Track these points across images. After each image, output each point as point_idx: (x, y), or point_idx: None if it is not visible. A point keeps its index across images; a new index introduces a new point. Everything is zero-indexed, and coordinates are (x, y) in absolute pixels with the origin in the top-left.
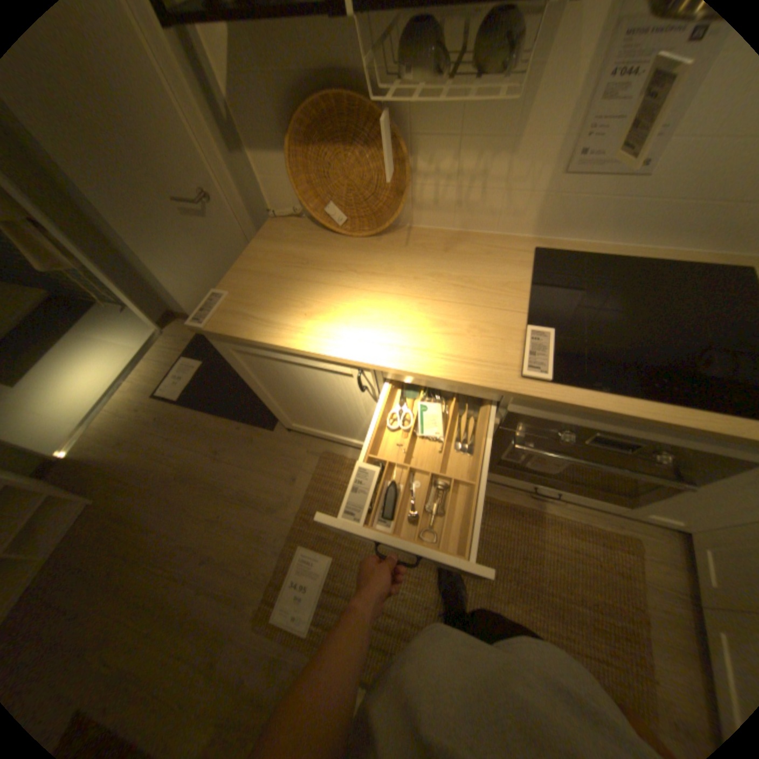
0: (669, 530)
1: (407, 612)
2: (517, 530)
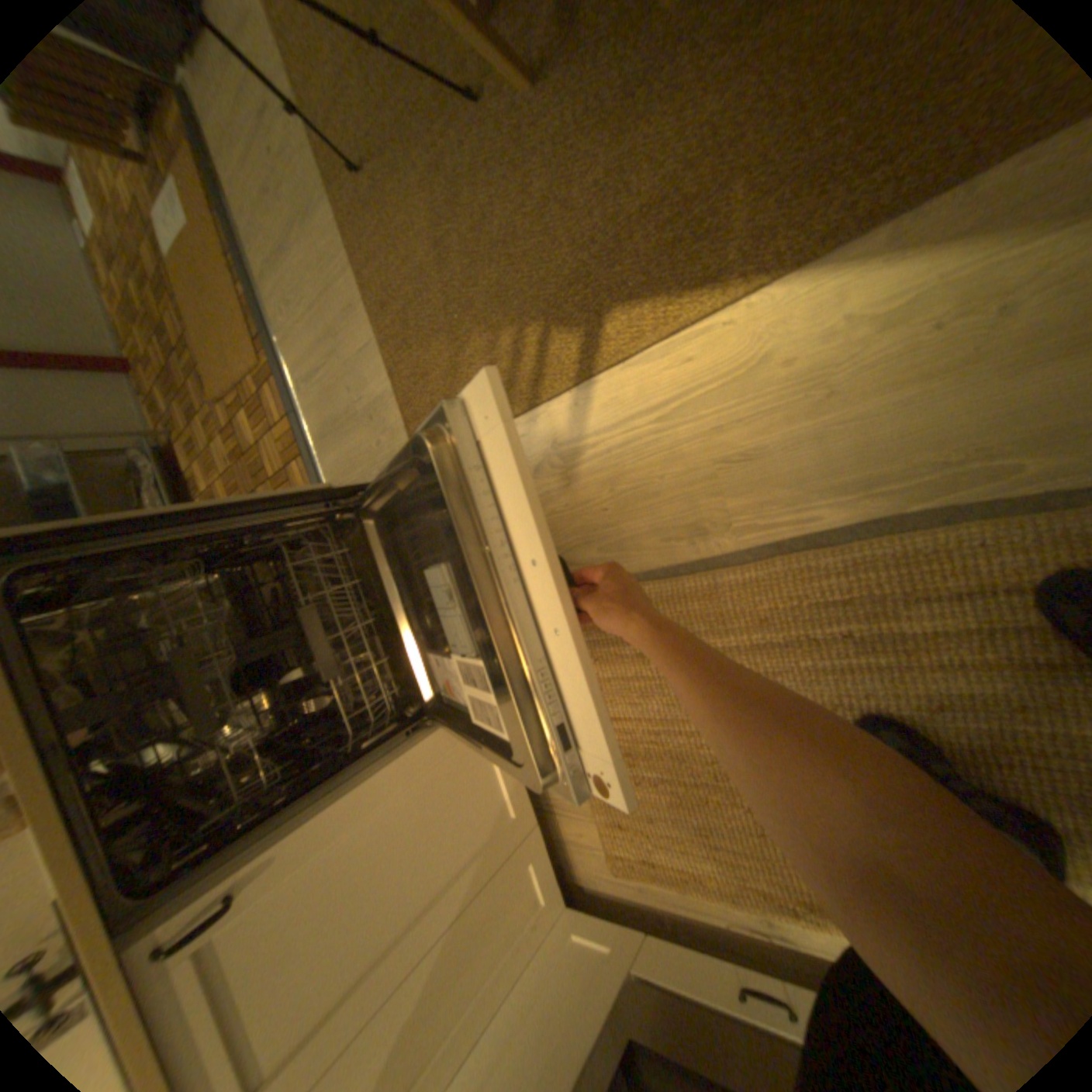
0: (590, 892)
1: (993, 691)
2: (796, 888)
